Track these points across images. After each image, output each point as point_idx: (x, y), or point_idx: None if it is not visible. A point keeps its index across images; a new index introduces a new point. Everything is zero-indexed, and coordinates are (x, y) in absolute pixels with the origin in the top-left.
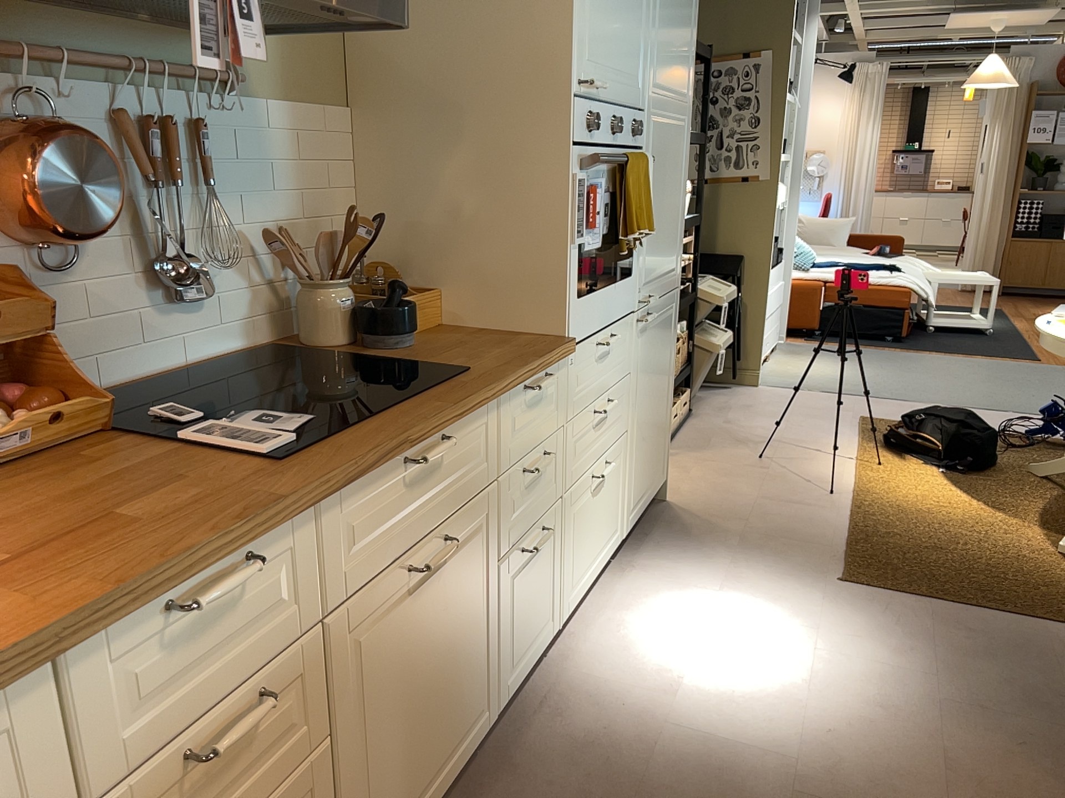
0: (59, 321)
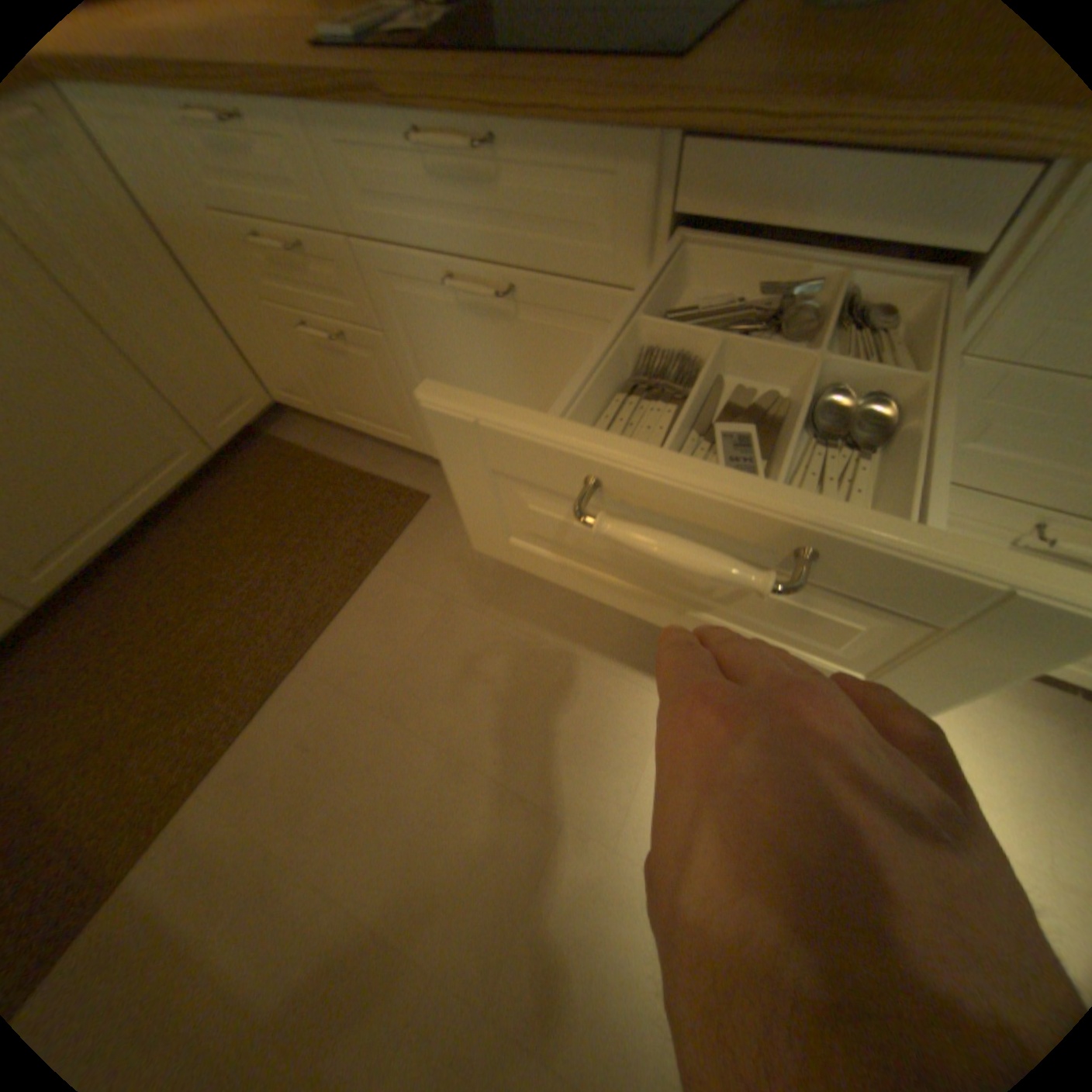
0: None
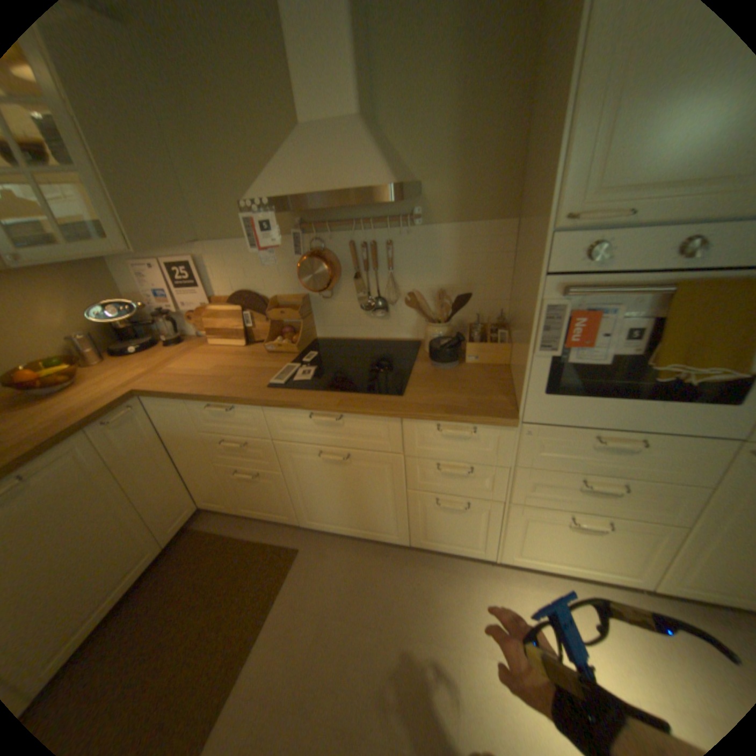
0: (329, 313)
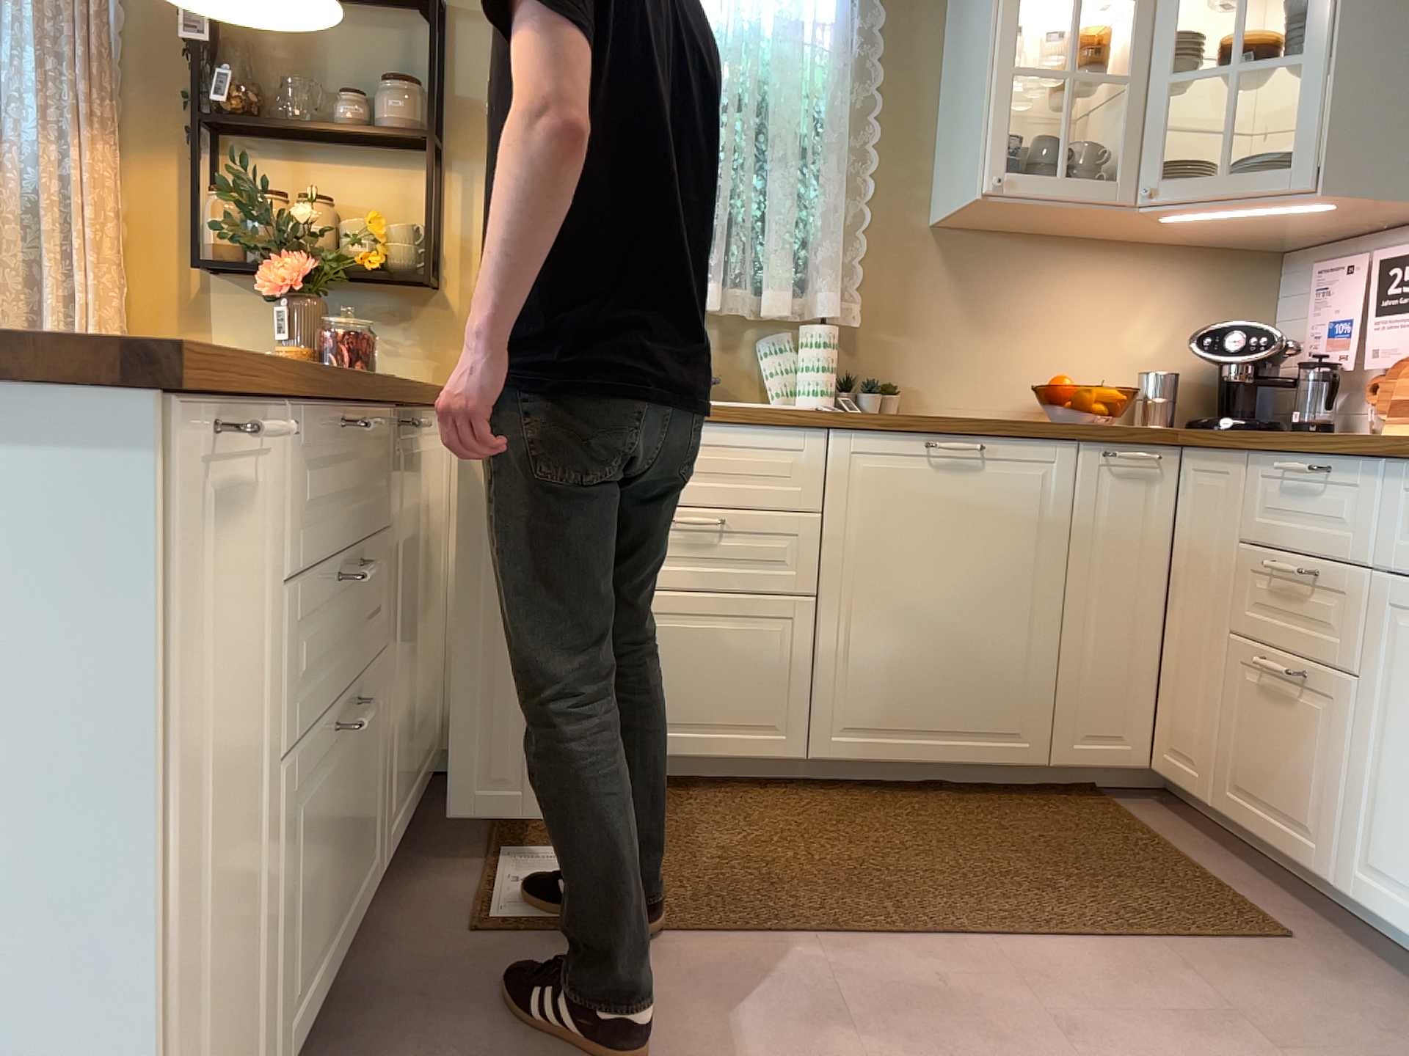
0: None
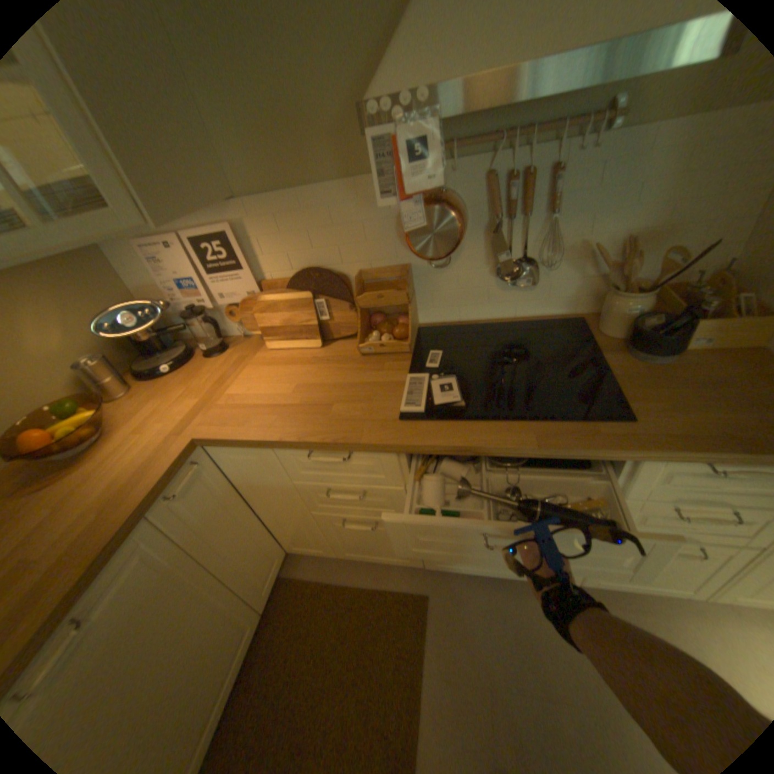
0: (440, 288)
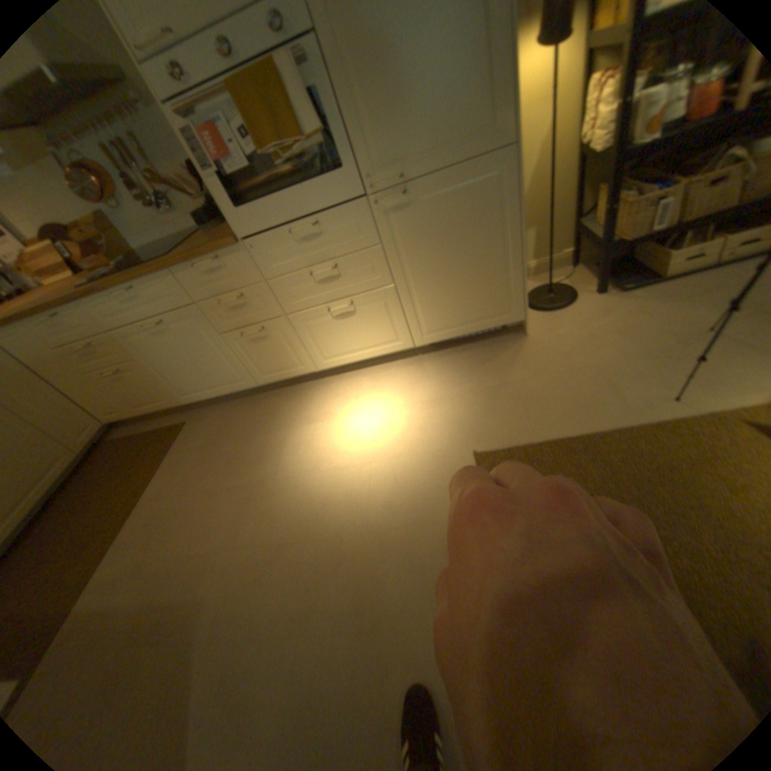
0: (128, 224)
